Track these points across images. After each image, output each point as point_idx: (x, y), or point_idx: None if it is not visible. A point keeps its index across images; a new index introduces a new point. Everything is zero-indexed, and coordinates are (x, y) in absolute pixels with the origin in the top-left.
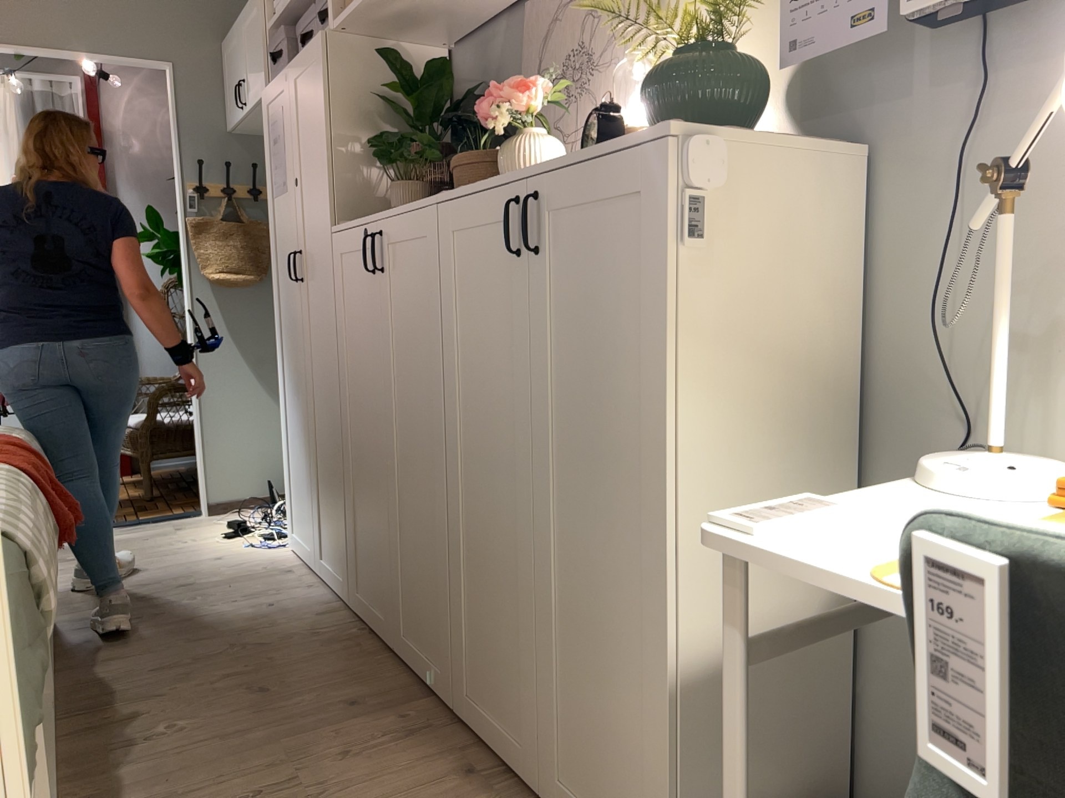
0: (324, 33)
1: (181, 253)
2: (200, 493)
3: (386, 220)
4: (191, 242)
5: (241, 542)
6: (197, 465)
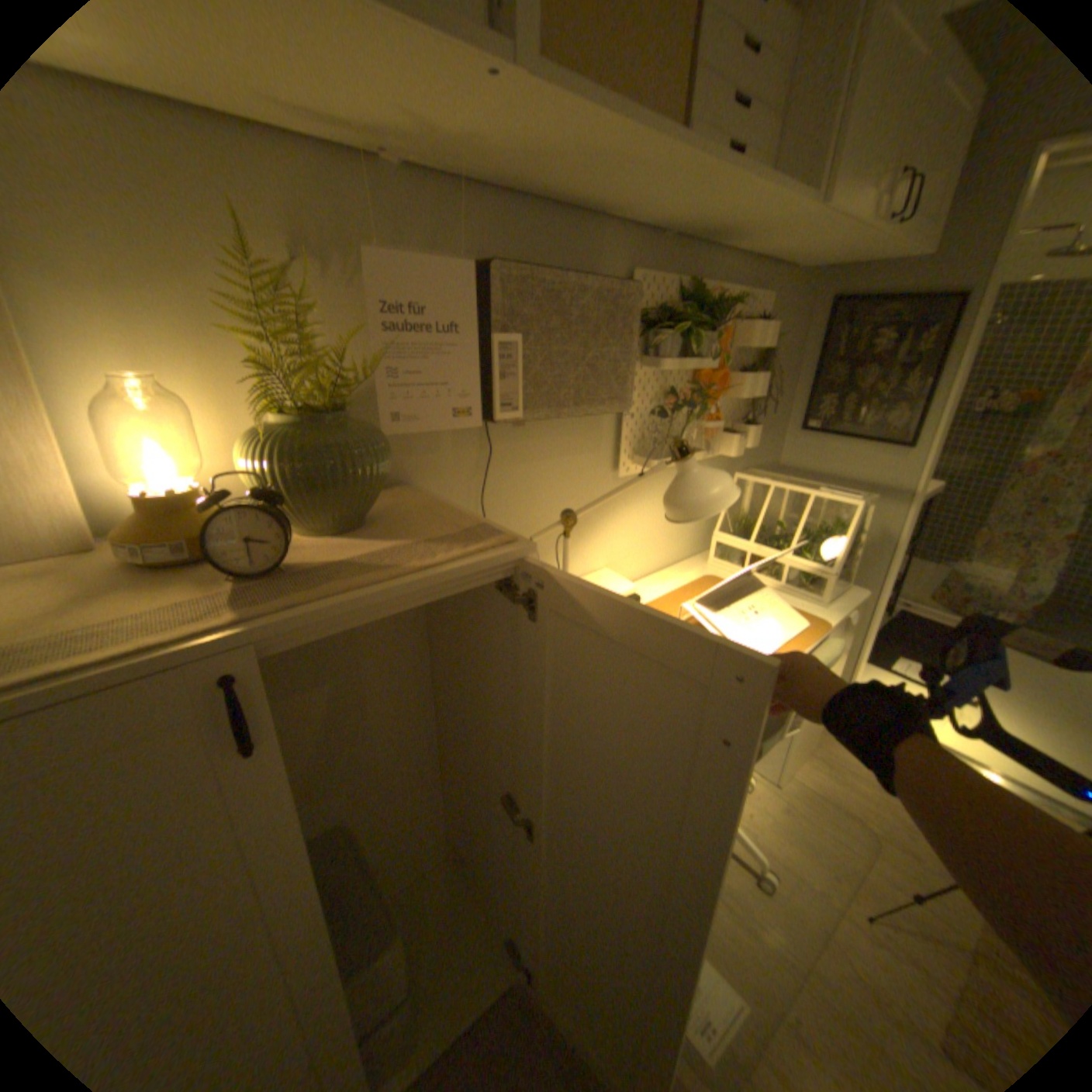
0: None
1: None
2: None
3: None
4: None
5: None
6: None
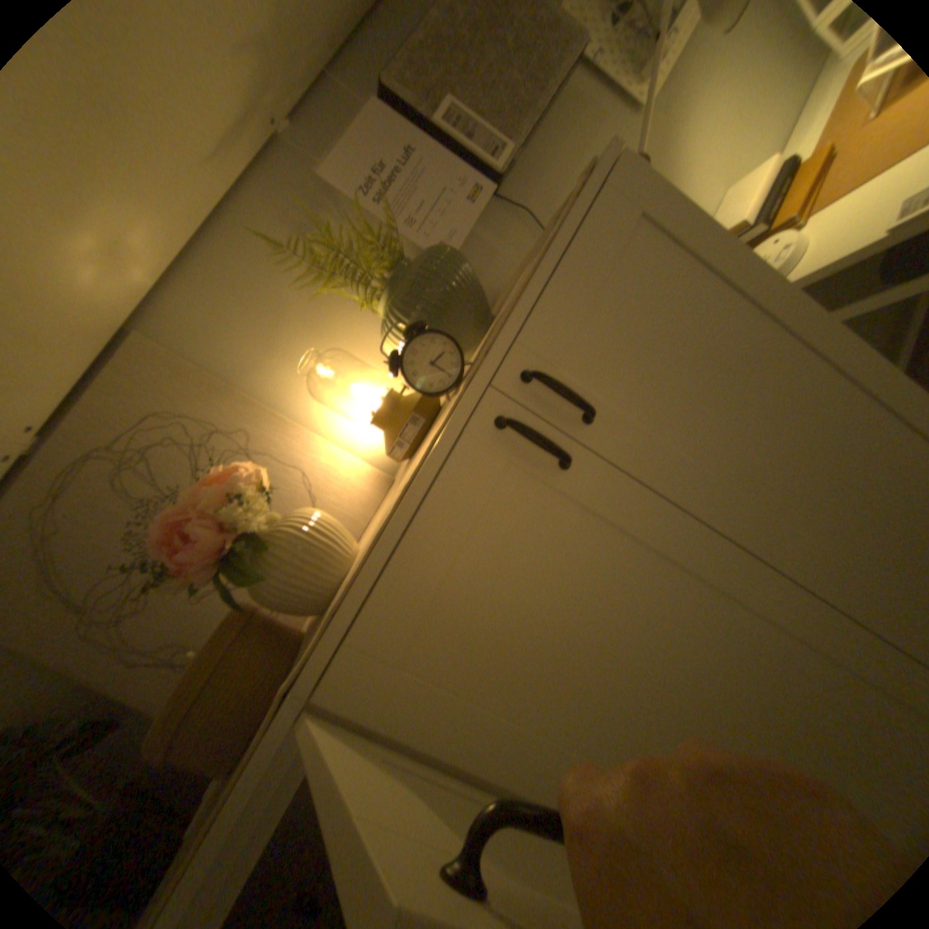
0: None
1: None
2: None
3: None
4: None
5: None
6: None
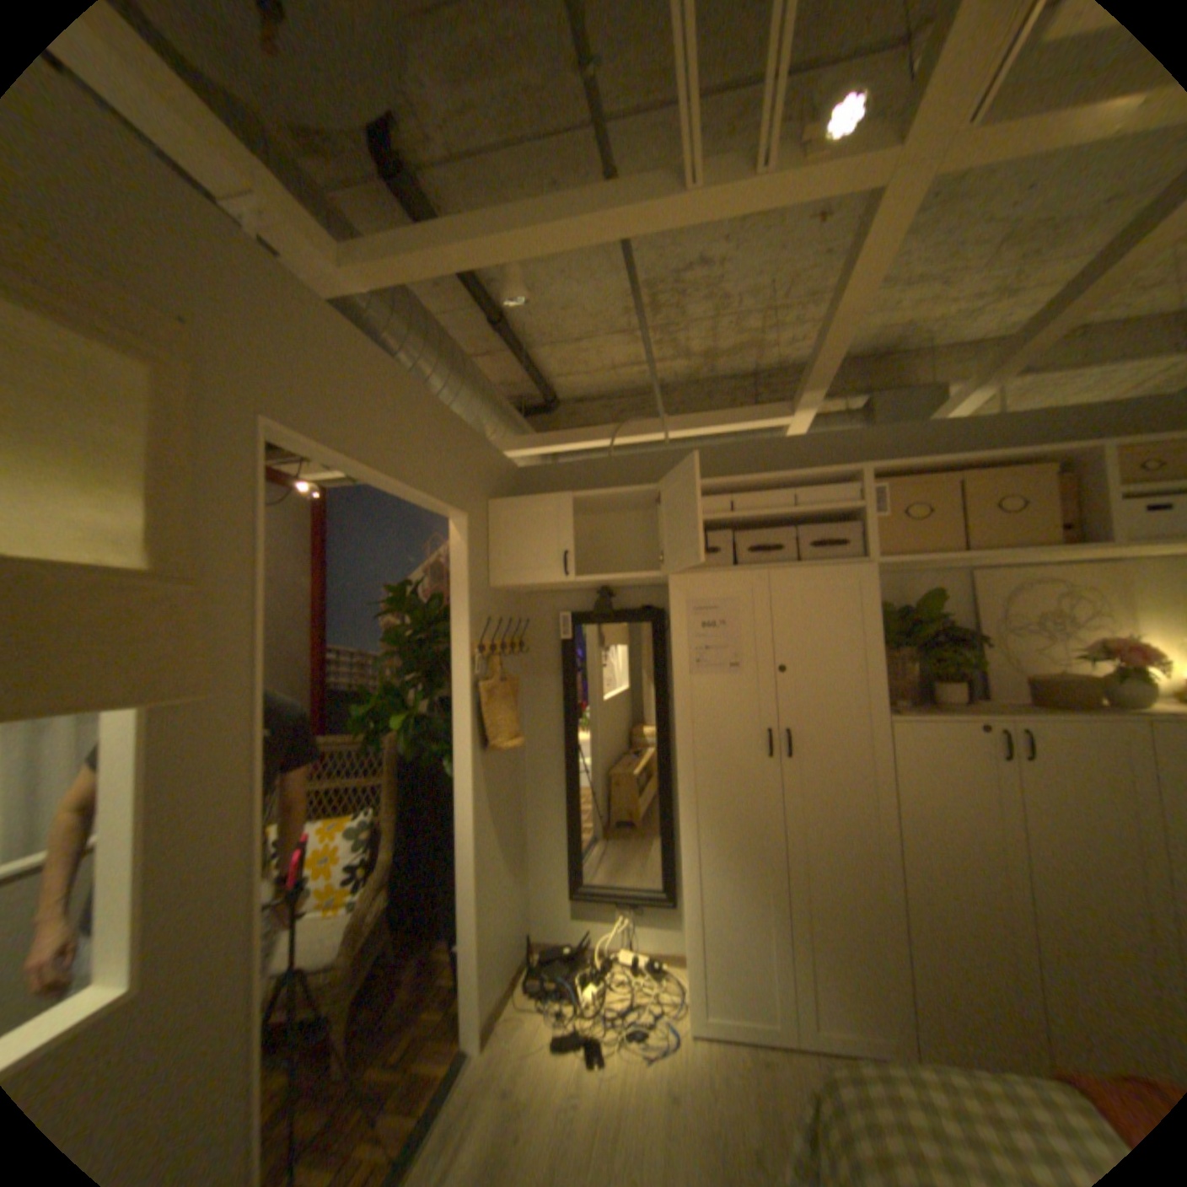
0: (873, 567)
1: (455, 723)
2: (462, 1028)
3: (1042, 725)
4: (472, 709)
5: (627, 1065)
6: (458, 990)
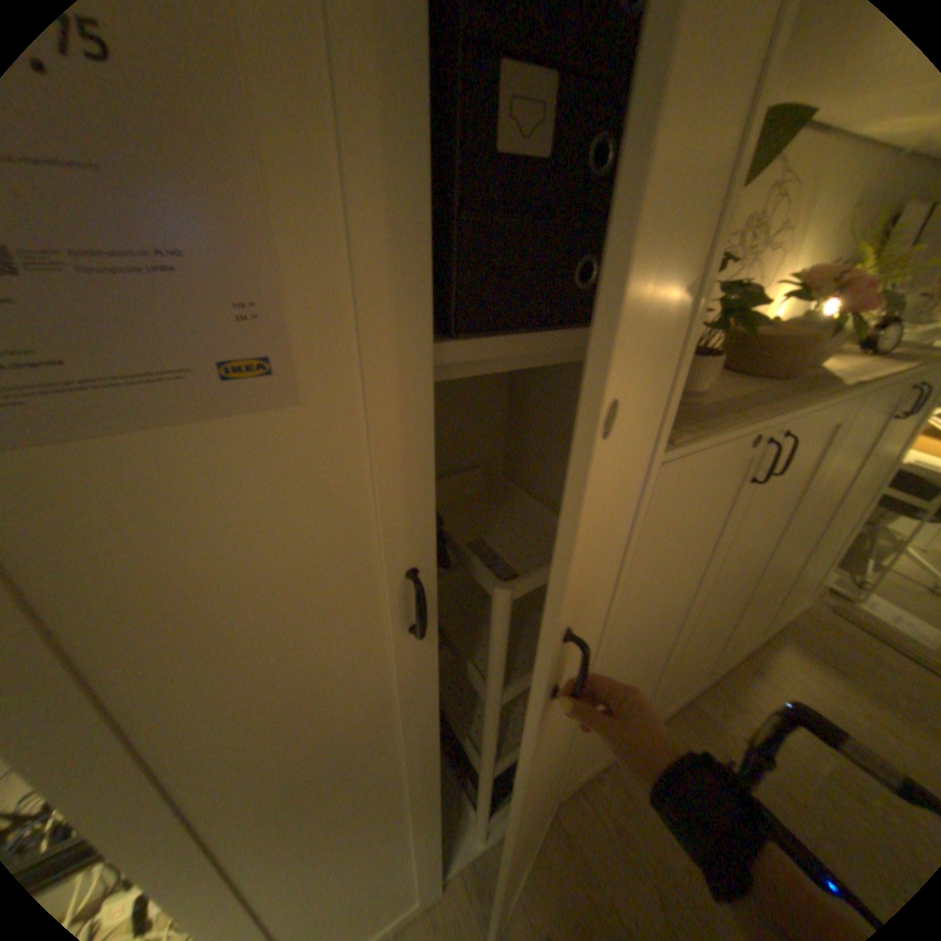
0: None
1: None
2: None
3: (806, 418)
4: None
5: None
6: None
